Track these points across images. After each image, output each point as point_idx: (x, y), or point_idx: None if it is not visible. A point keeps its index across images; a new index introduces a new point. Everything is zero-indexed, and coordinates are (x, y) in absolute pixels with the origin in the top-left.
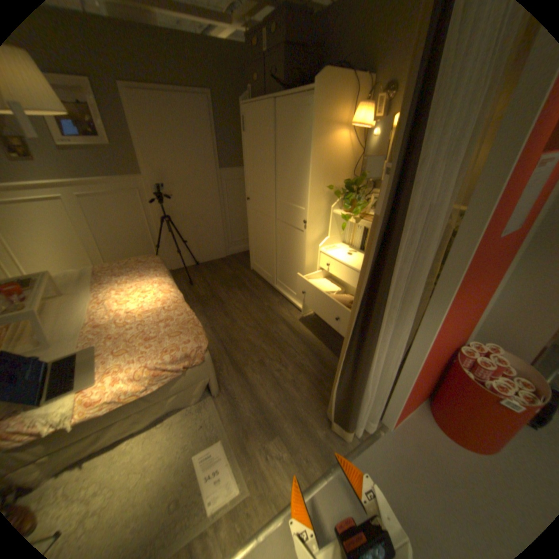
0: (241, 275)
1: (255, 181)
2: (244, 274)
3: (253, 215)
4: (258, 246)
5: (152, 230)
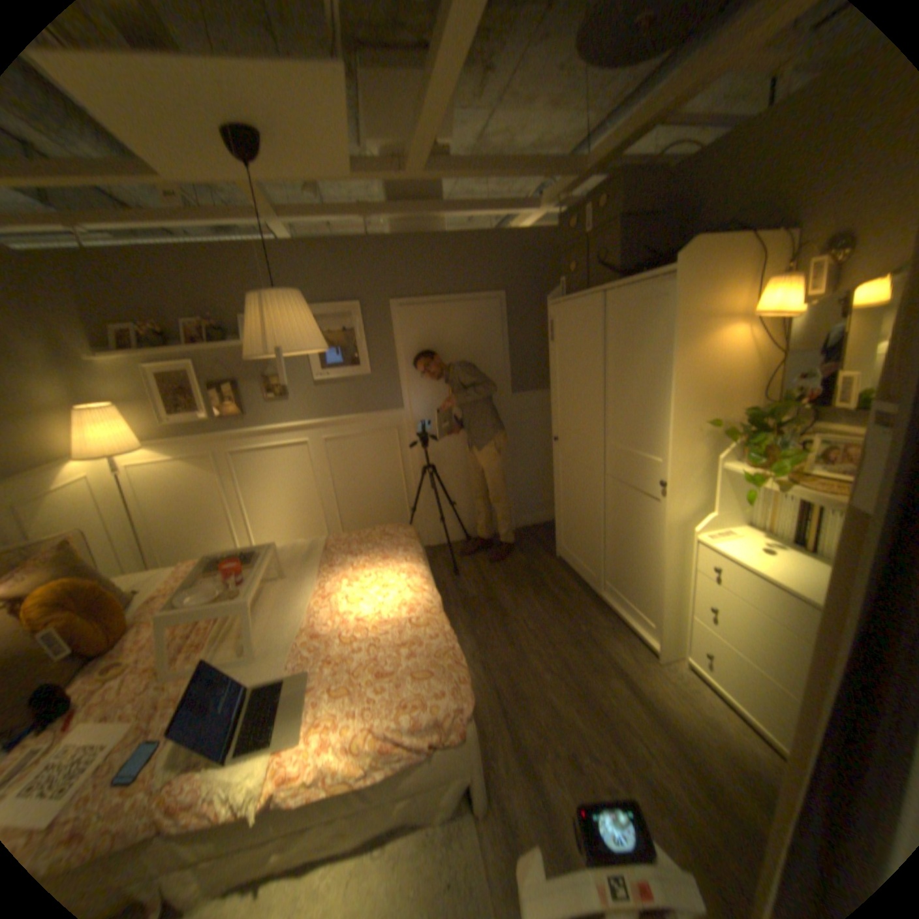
0: (538, 567)
1: (568, 414)
2: (543, 564)
3: (562, 467)
4: (570, 518)
5: (408, 486)
